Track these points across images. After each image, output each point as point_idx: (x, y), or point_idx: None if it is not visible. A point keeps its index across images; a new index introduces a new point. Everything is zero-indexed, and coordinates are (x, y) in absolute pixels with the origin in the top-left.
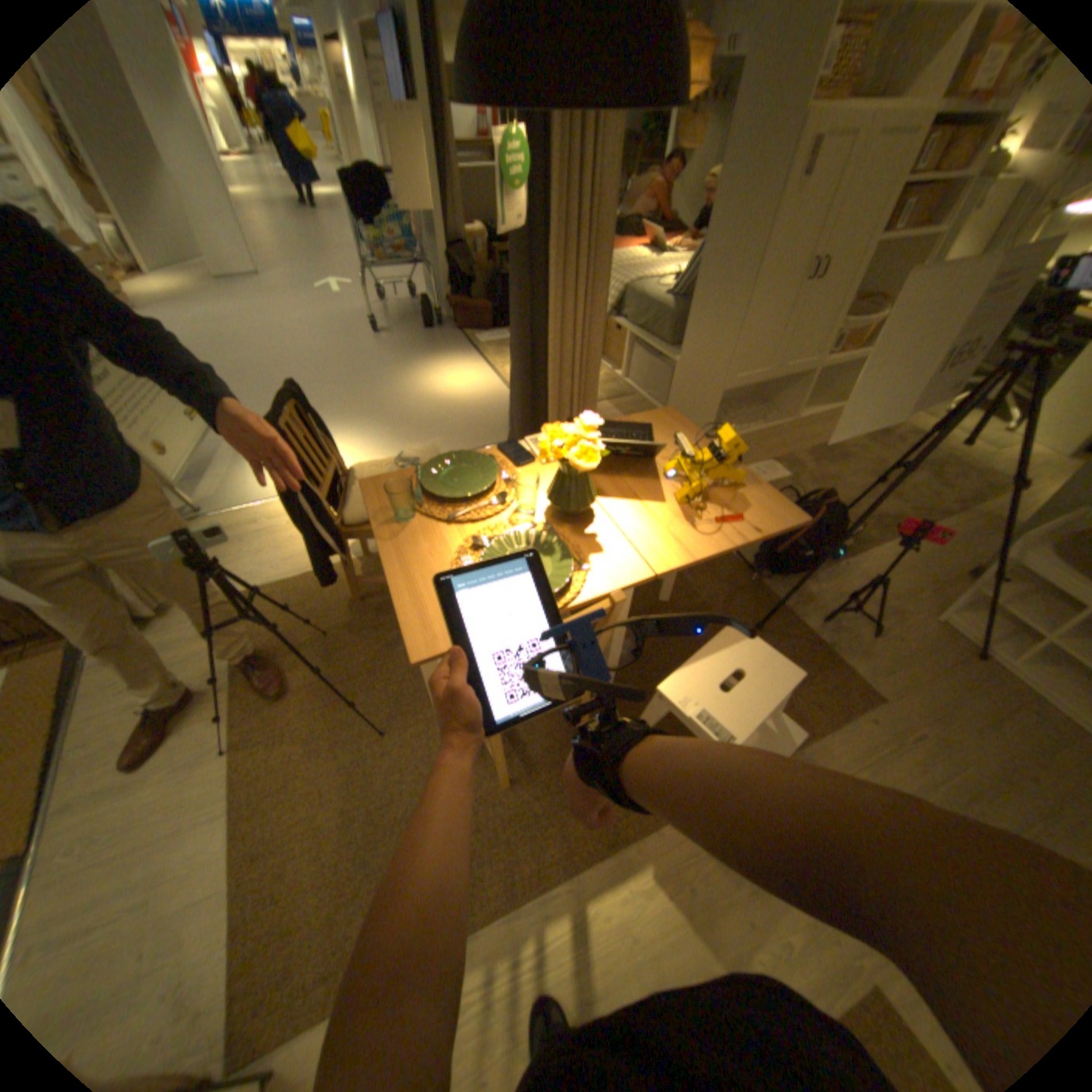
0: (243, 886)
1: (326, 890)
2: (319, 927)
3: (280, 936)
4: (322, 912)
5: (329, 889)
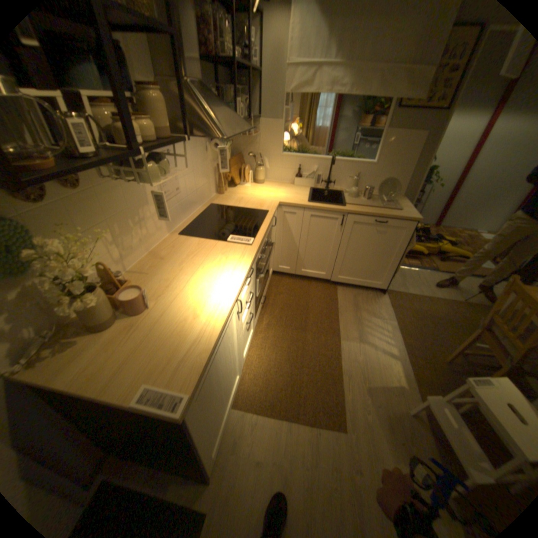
0: (425, 298)
1: (421, 311)
2: (412, 307)
3: (411, 301)
4: (415, 309)
5: (420, 311)
